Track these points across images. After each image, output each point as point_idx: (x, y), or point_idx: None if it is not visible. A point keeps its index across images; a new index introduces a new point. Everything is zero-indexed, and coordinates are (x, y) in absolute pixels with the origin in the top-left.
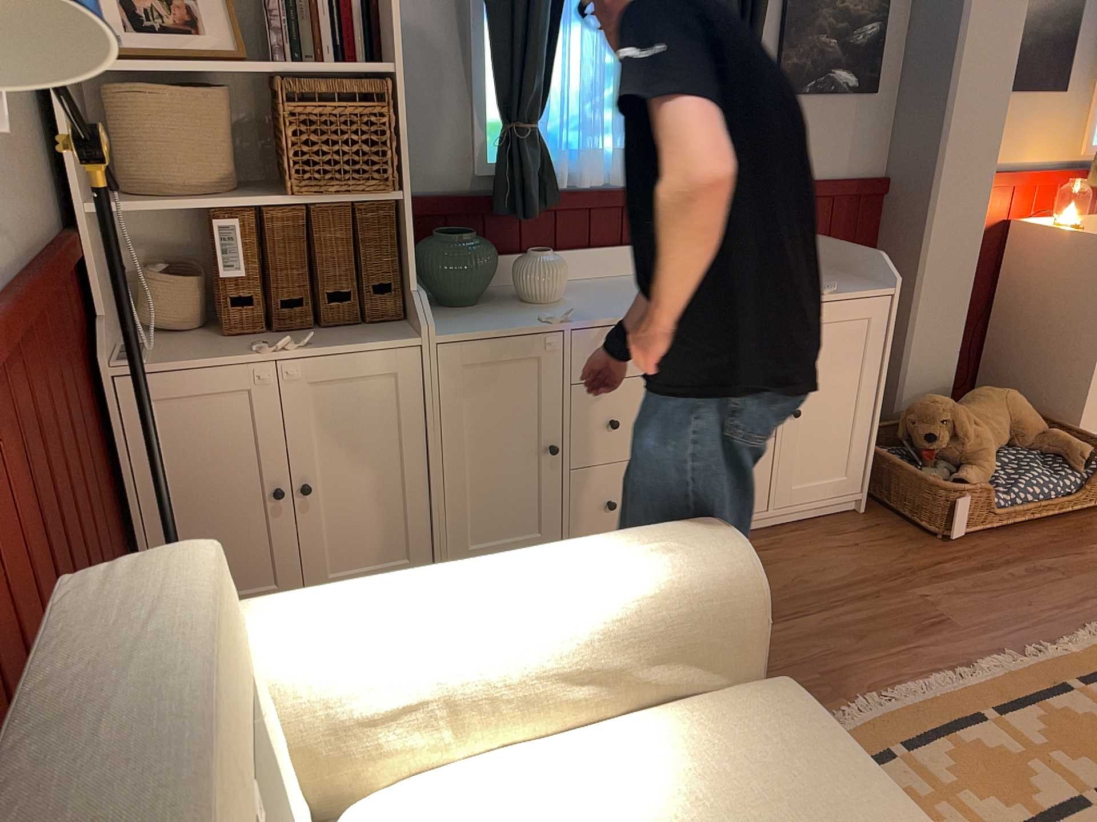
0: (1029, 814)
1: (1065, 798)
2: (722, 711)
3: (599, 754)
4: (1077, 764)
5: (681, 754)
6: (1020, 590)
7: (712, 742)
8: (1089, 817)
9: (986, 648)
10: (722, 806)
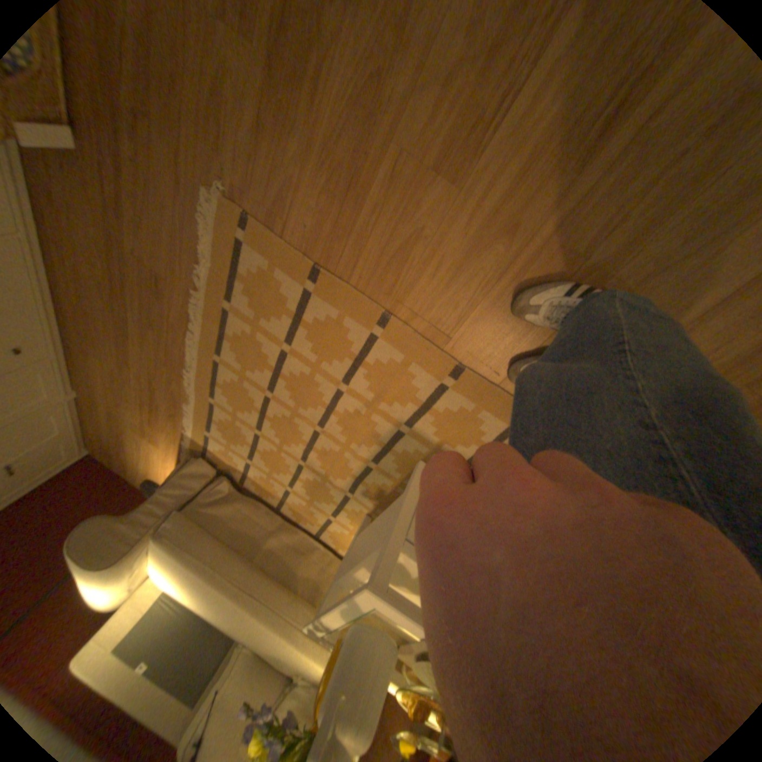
0: (254, 410)
1: (258, 395)
2: (151, 556)
3: (152, 569)
4: (252, 372)
5: (159, 569)
6: (144, 181)
7: (159, 566)
8: (268, 402)
9: (180, 290)
10: (176, 582)
